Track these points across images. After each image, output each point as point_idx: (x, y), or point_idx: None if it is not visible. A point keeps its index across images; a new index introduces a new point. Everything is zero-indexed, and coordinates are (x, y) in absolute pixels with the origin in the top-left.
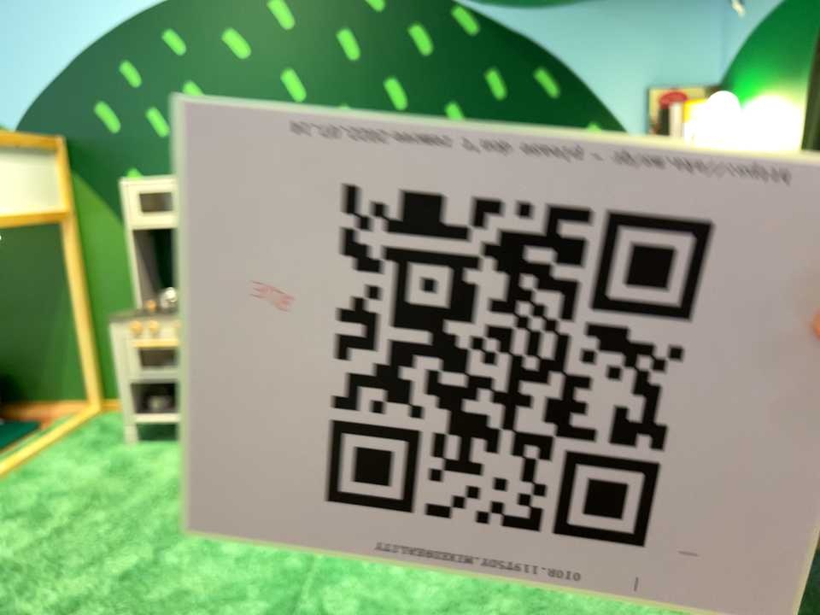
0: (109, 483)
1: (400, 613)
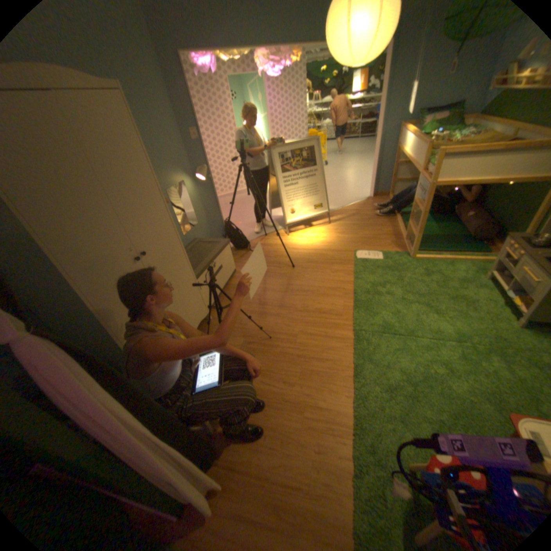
0: (457, 284)
1: (400, 361)
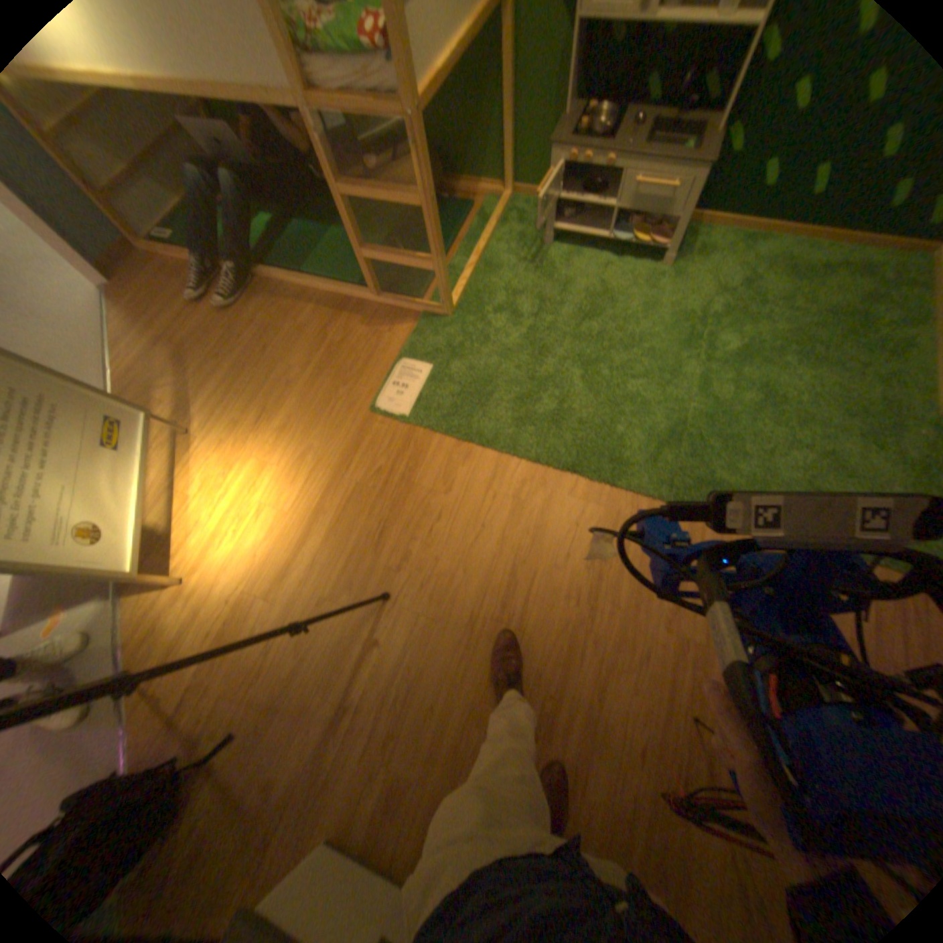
0: (548, 285)
1: (747, 445)
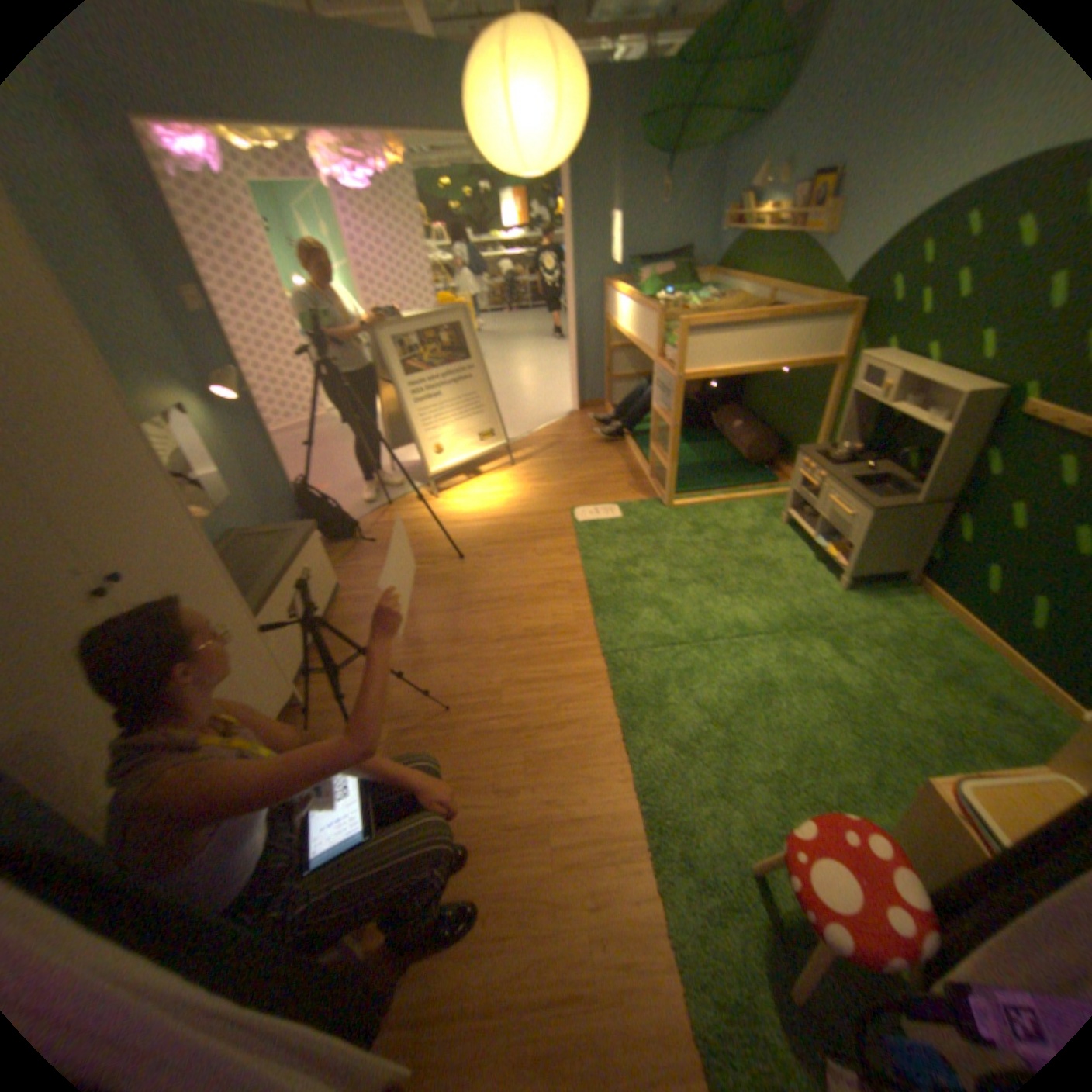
0: (743, 539)
1: (692, 690)
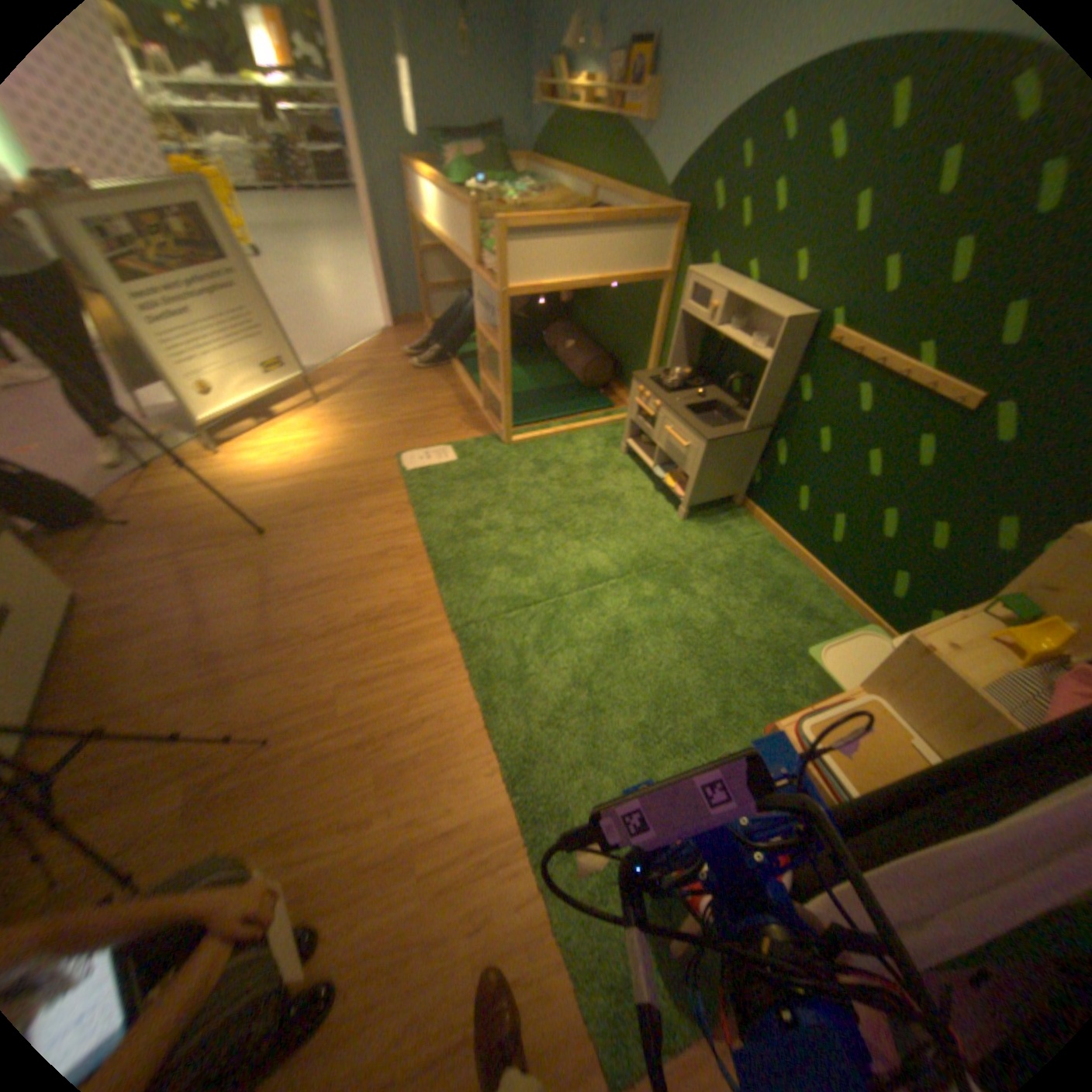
0: (588, 474)
1: (553, 652)
